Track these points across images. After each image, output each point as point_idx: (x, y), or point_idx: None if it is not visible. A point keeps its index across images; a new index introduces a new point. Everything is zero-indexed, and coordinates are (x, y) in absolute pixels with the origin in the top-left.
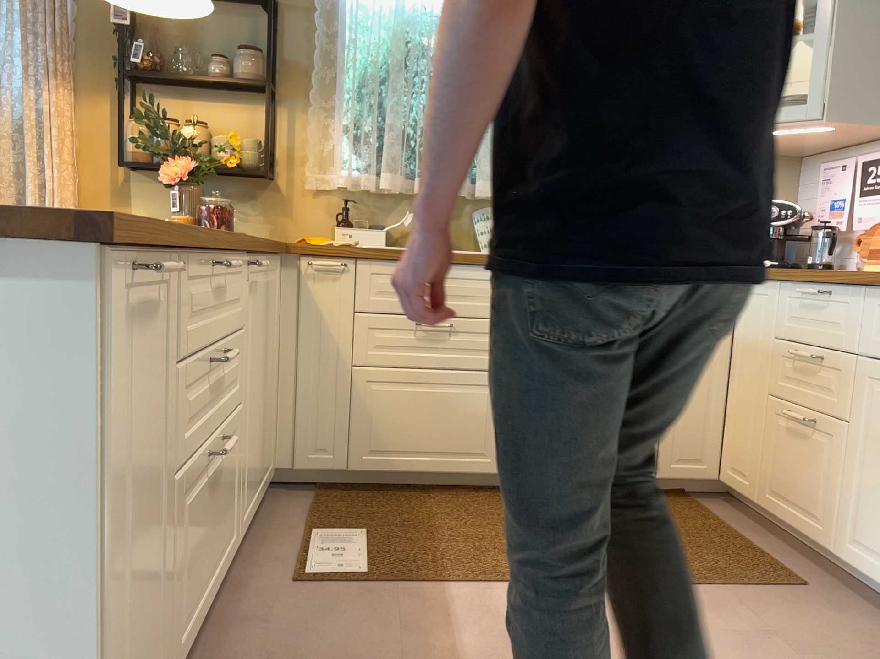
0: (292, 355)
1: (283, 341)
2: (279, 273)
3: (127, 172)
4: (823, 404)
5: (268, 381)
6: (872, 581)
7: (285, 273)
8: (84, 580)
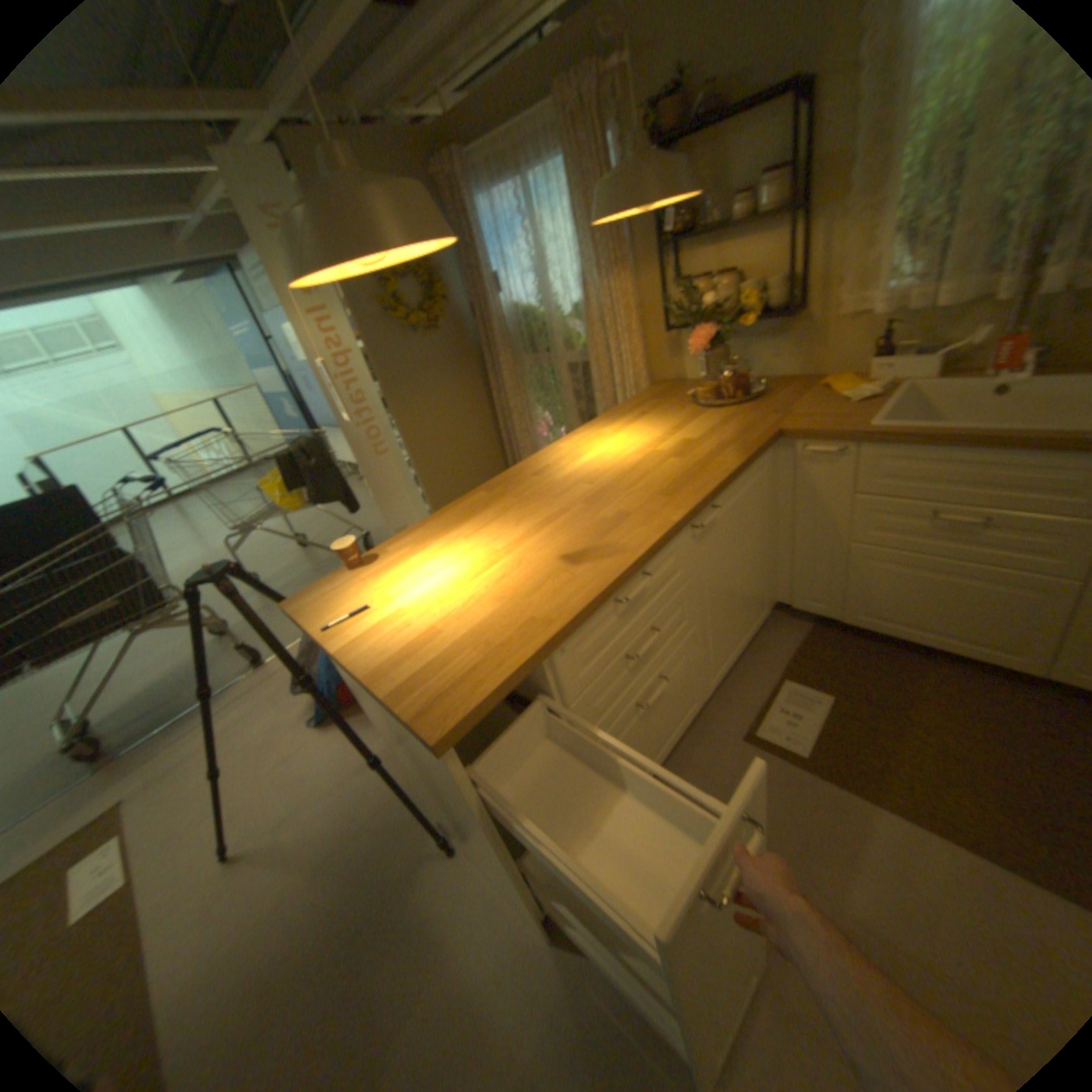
0: (790, 522)
1: (780, 510)
2: (773, 455)
3: (673, 326)
4: None
5: (752, 562)
6: None
7: (781, 452)
8: (504, 857)
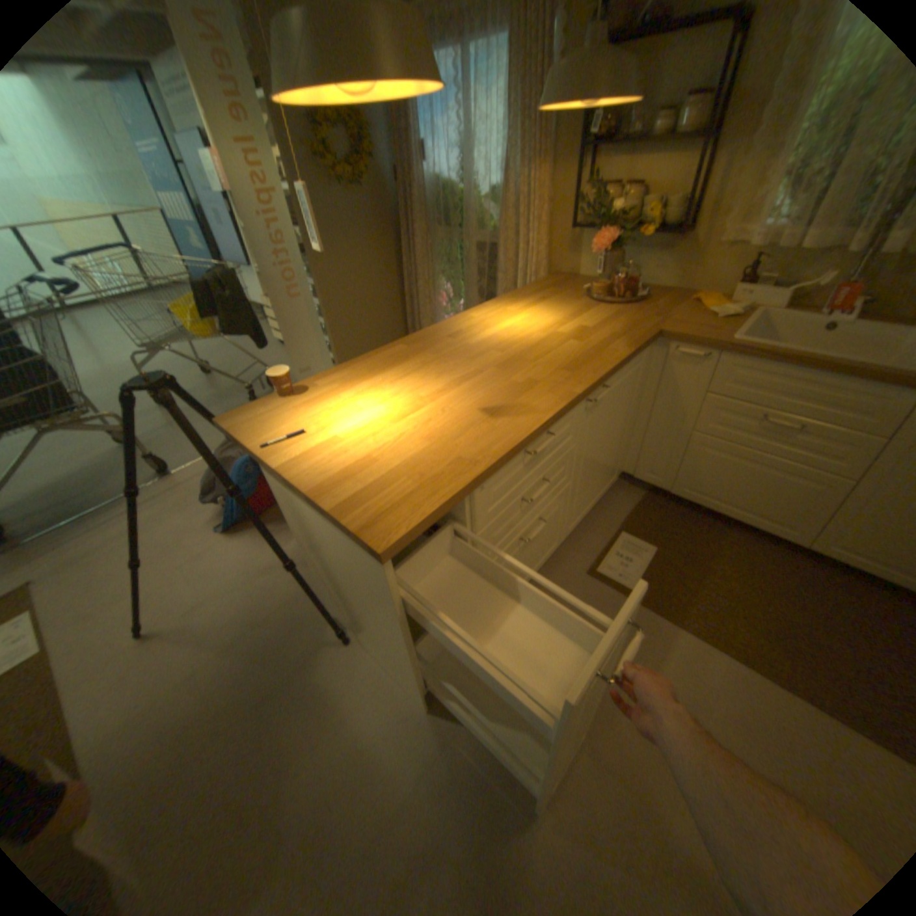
0: (649, 409)
1: (644, 398)
2: (651, 351)
3: (579, 224)
4: None
5: (616, 437)
6: None
7: (657, 350)
8: (410, 647)
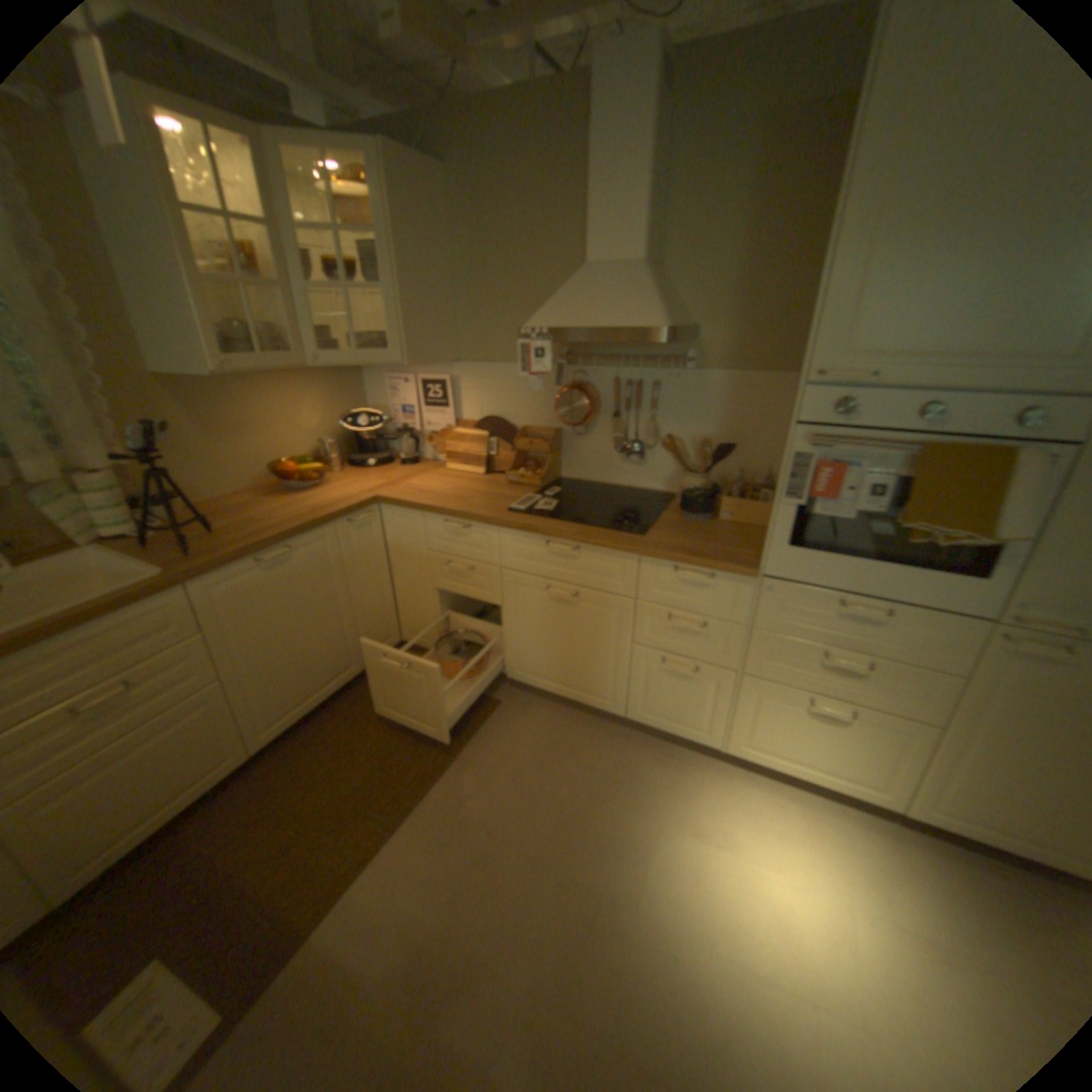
0: None
1: None
2: None
3: None
4: (478, 595)
5: None
6: (533, 686)
7: None
8: None
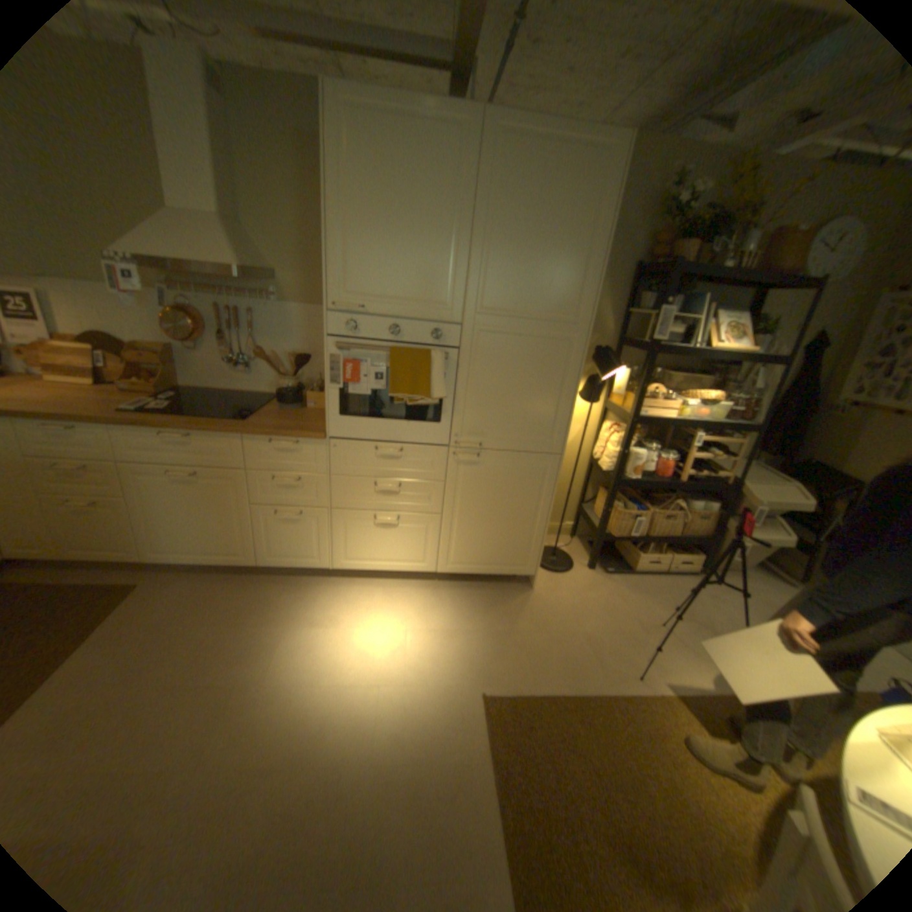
0: None
1: None
2: None
3: None
4: (96, 493)
5: None
6: (170, 565)
7: None
8: None
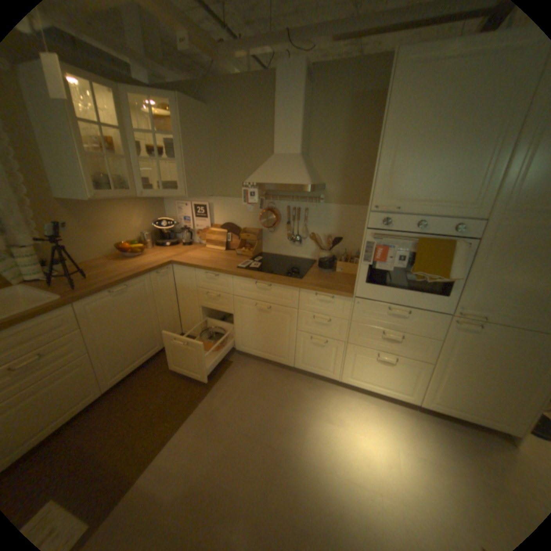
0: None
1: None
2: None
3: None
4: (223, 309)
5: None
6: (249, 354)
7: None
8: None
